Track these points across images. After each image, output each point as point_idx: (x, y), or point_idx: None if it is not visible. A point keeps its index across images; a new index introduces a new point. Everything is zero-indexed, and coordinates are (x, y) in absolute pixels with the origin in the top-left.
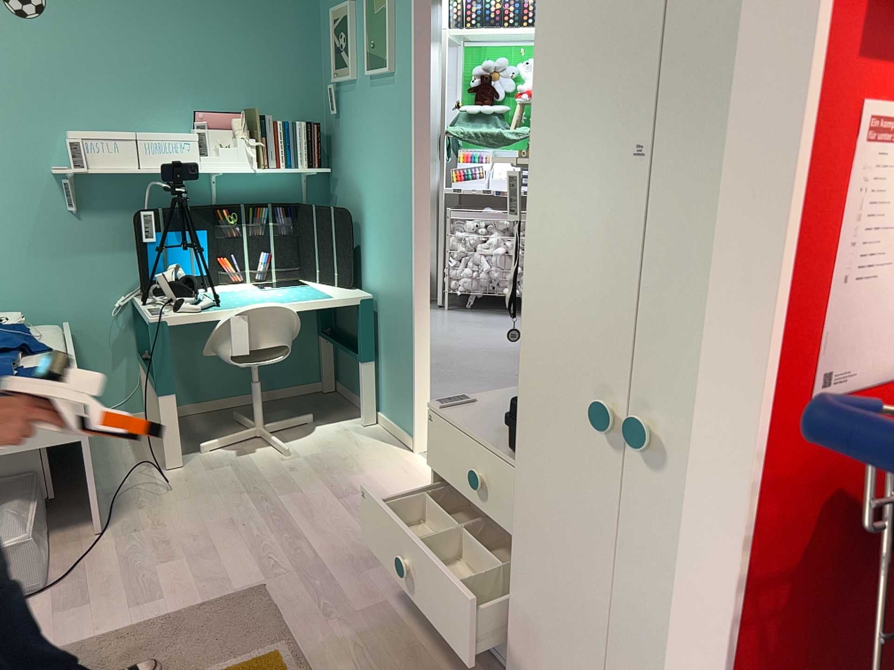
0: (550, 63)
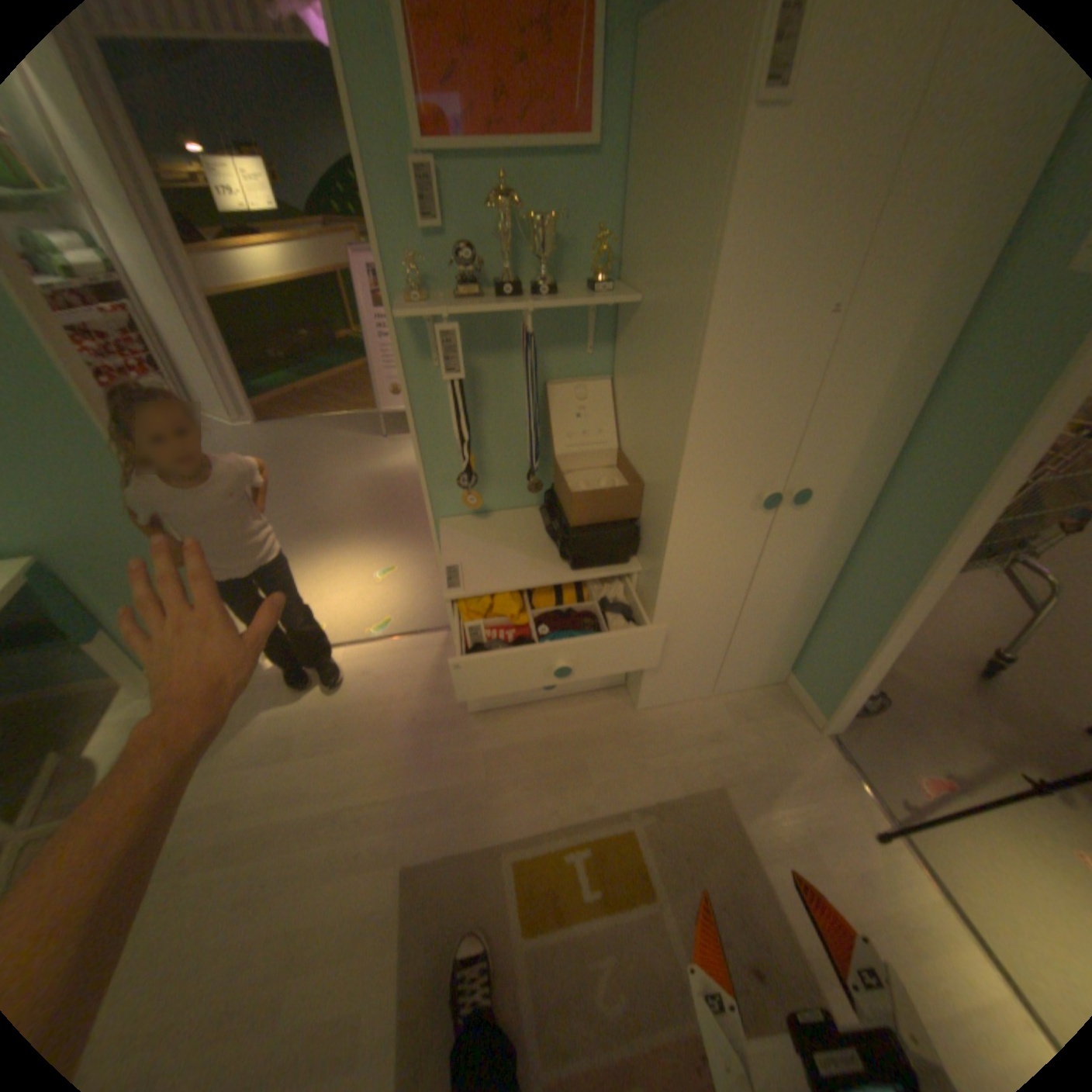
0: (751, 232)
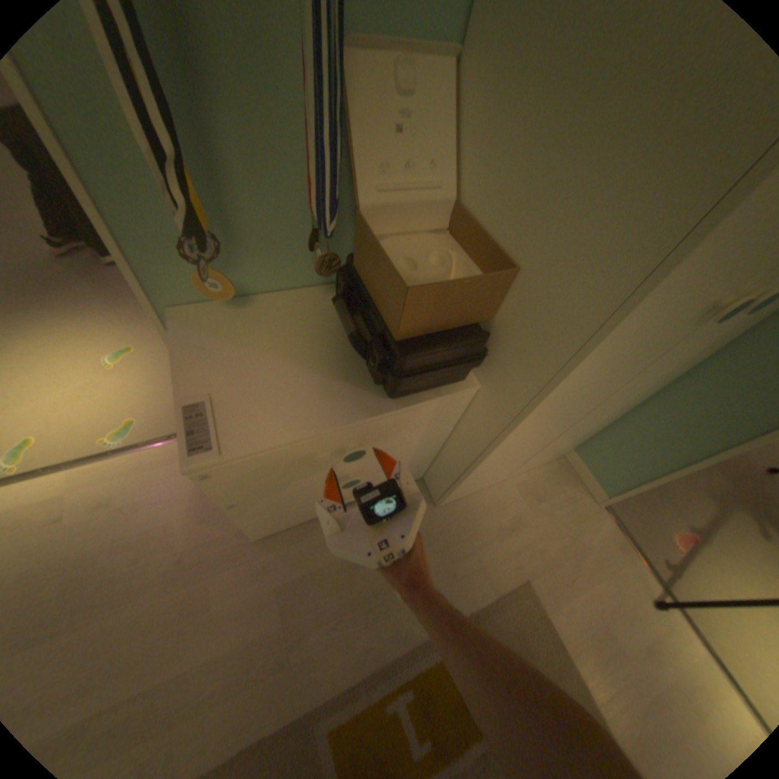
0: None
